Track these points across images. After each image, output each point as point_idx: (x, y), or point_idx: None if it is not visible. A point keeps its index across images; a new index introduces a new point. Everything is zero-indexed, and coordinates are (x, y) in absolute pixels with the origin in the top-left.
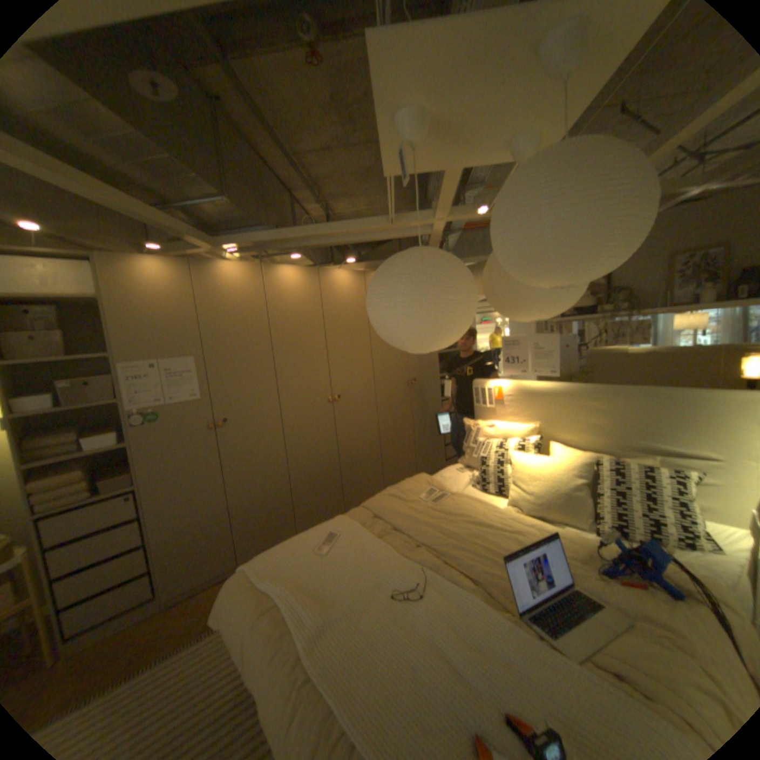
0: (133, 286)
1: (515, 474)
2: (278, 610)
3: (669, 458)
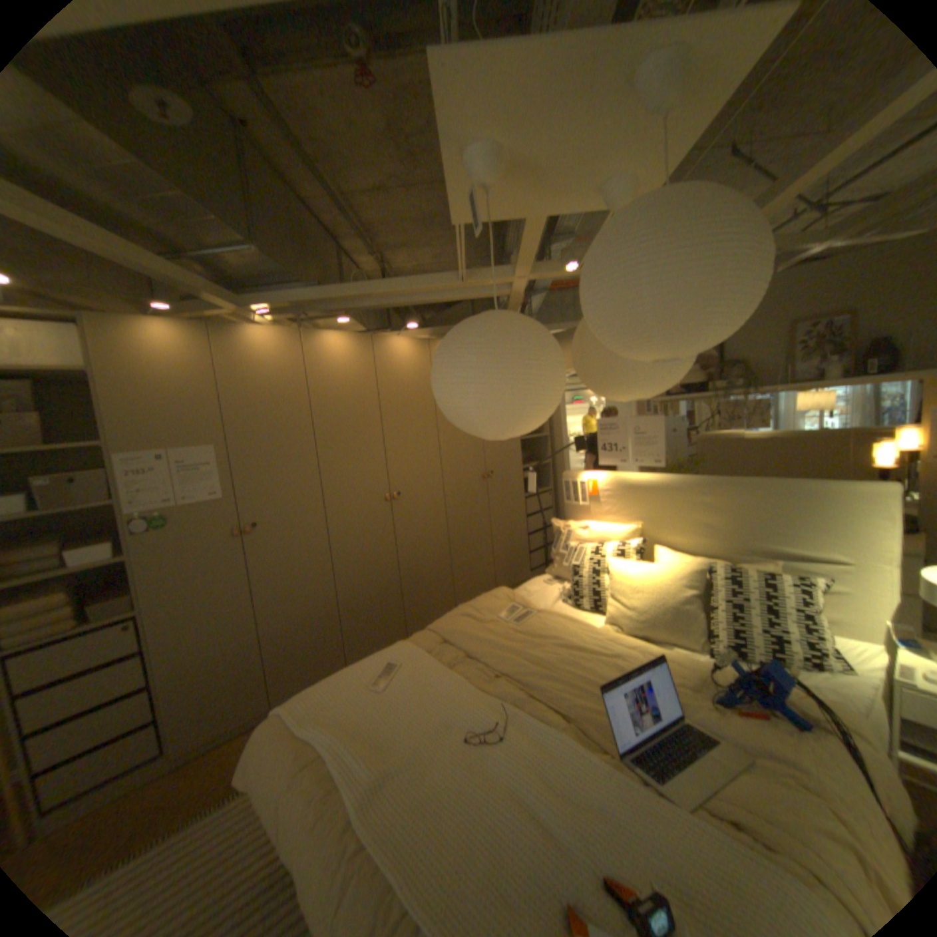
0: (134, 356)
1: (614, 585)
2: (322, 763)
3: (793, 562)
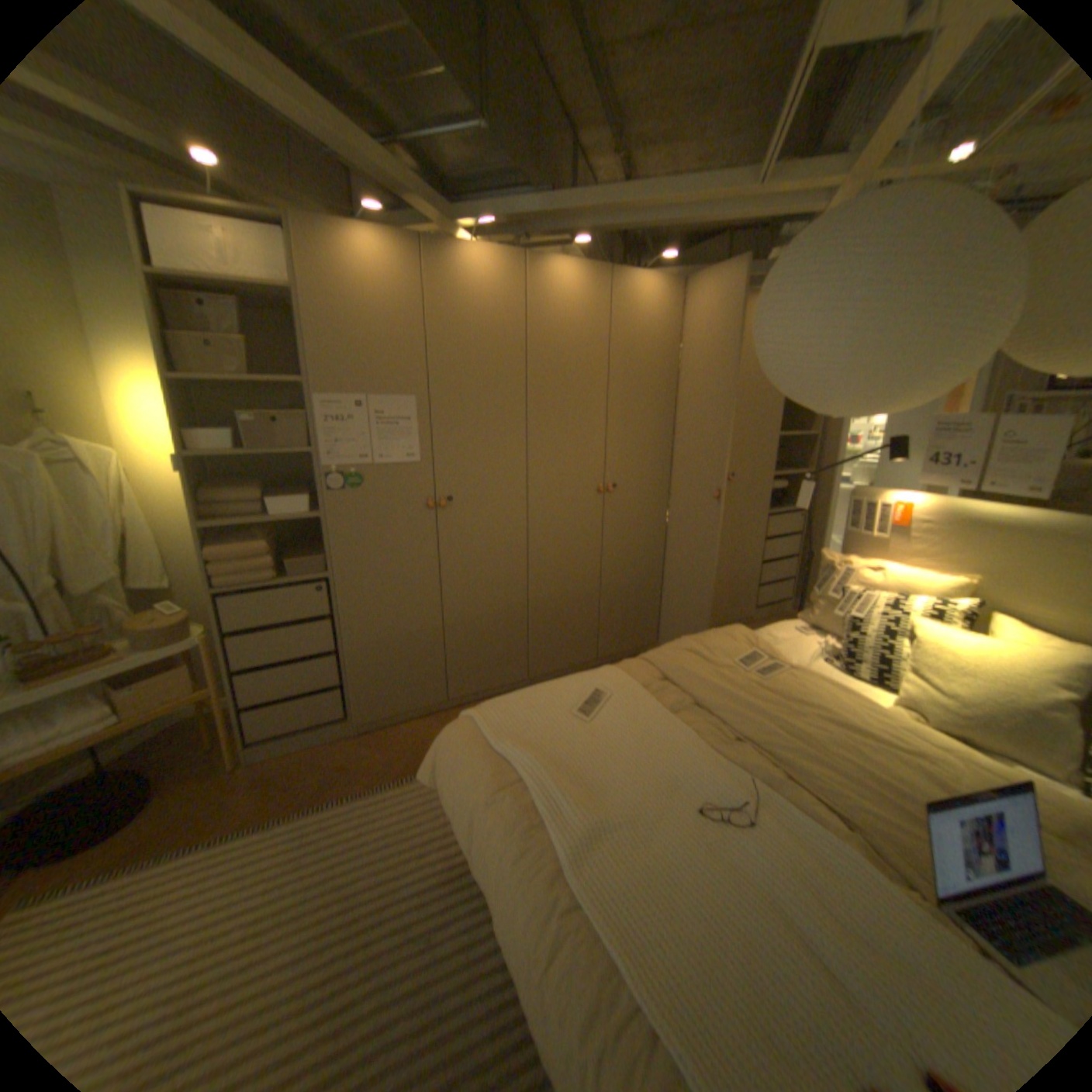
0: (340, 273)
1: (922, 657)
2: (524, 787)
3: None
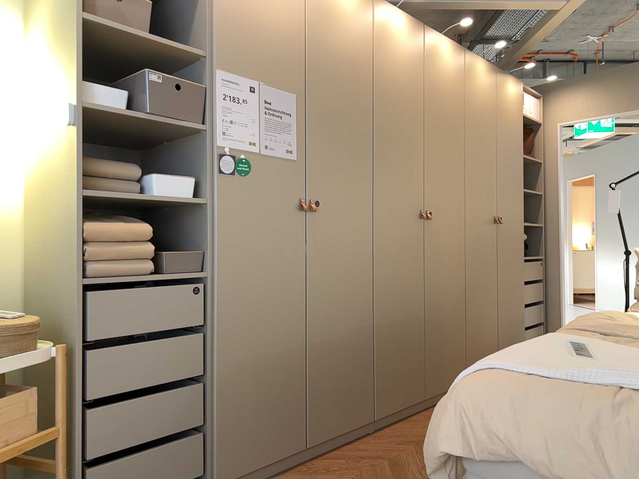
0: None
1: None
2: (637, 396)
3: None
